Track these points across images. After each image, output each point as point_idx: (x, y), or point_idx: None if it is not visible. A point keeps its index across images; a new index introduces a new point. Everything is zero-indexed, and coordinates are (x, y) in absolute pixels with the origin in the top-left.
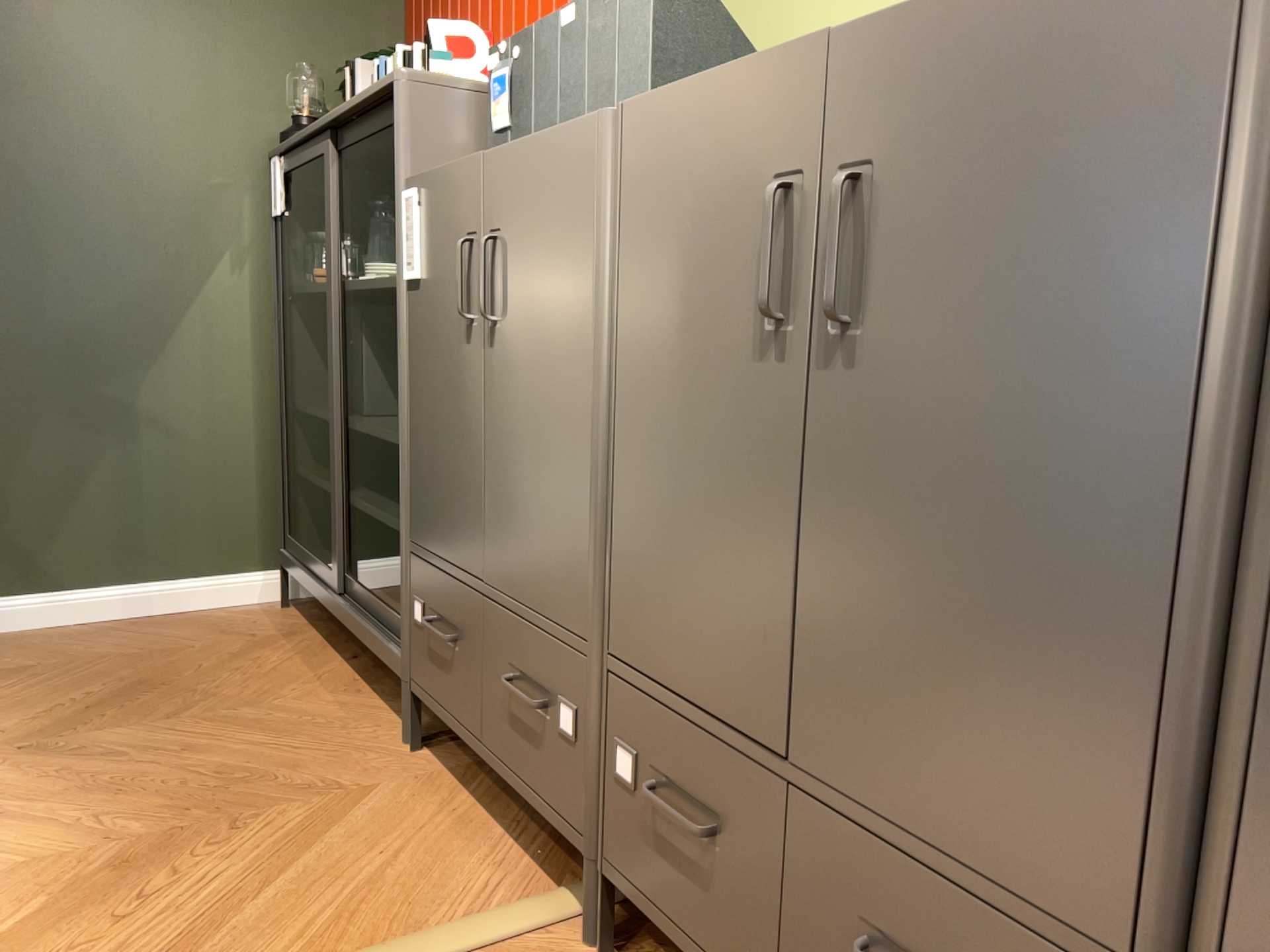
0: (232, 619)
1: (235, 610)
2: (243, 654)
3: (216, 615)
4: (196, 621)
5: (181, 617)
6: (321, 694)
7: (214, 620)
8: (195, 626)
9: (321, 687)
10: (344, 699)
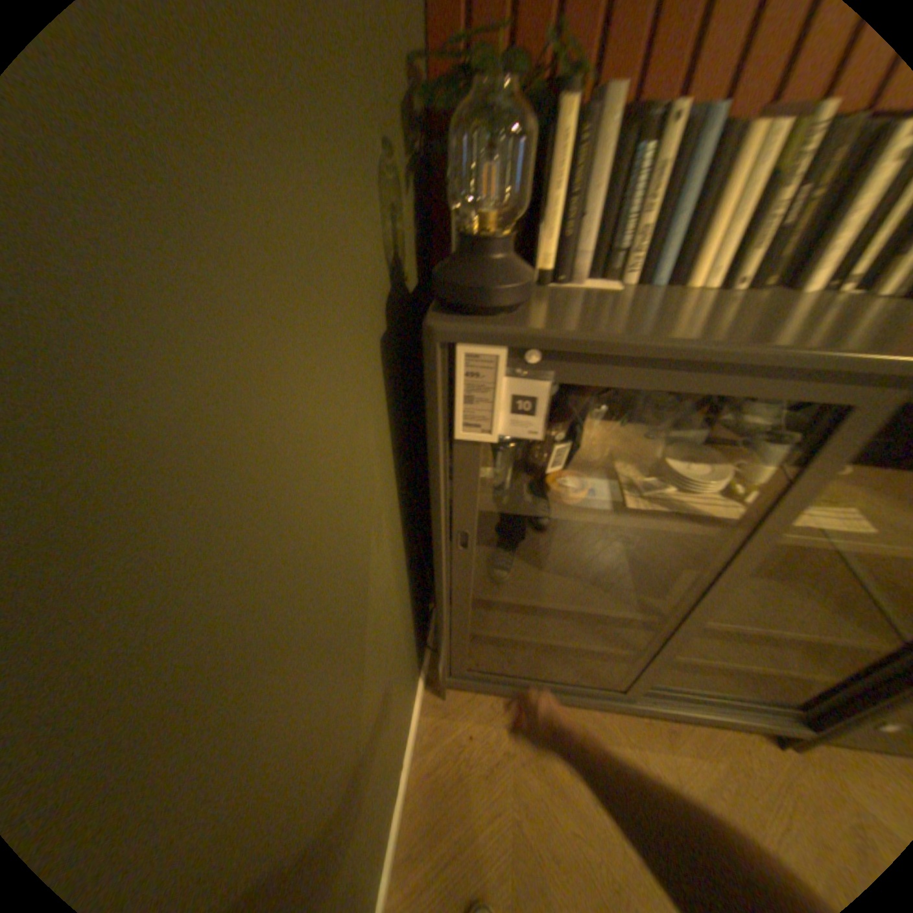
0: (451, 754)
1: (424, 741)
2: (559, 785)
3: (431, 765)
4: (440, 790)
5: (418, 802)
6: (676, 762)
7: (446, 771)
8: (454, 797)
9: (659, 755)
10: (691, 751)
